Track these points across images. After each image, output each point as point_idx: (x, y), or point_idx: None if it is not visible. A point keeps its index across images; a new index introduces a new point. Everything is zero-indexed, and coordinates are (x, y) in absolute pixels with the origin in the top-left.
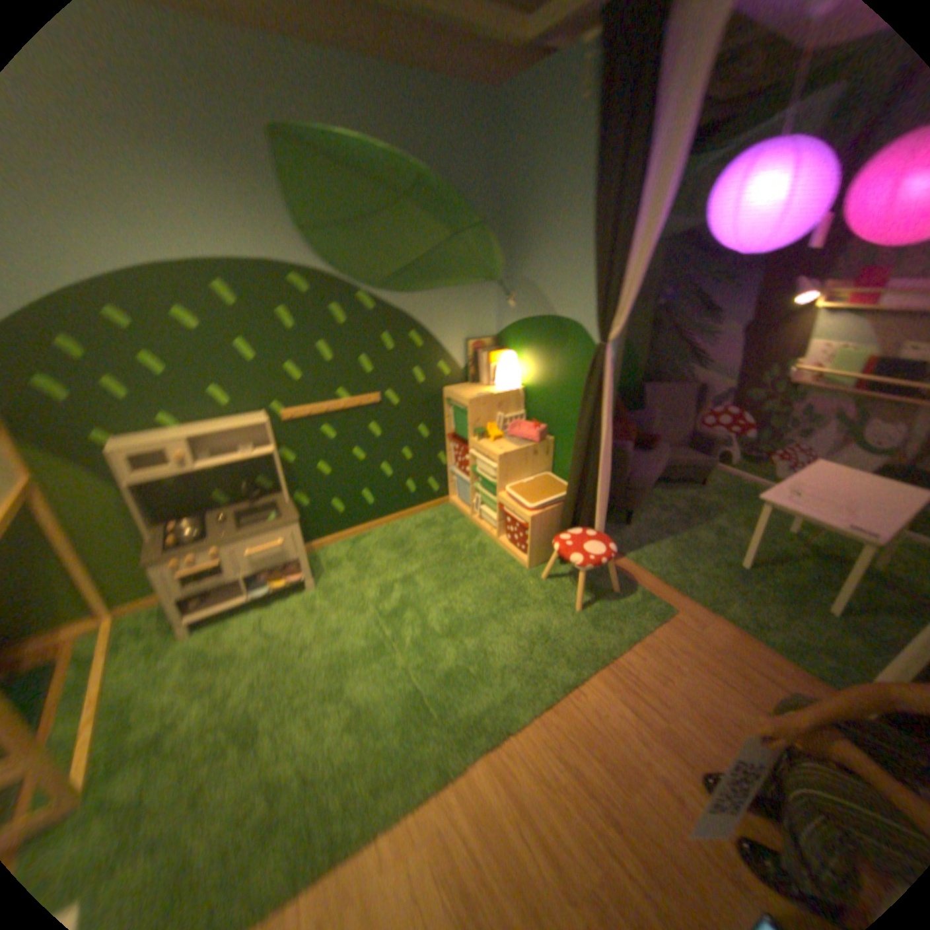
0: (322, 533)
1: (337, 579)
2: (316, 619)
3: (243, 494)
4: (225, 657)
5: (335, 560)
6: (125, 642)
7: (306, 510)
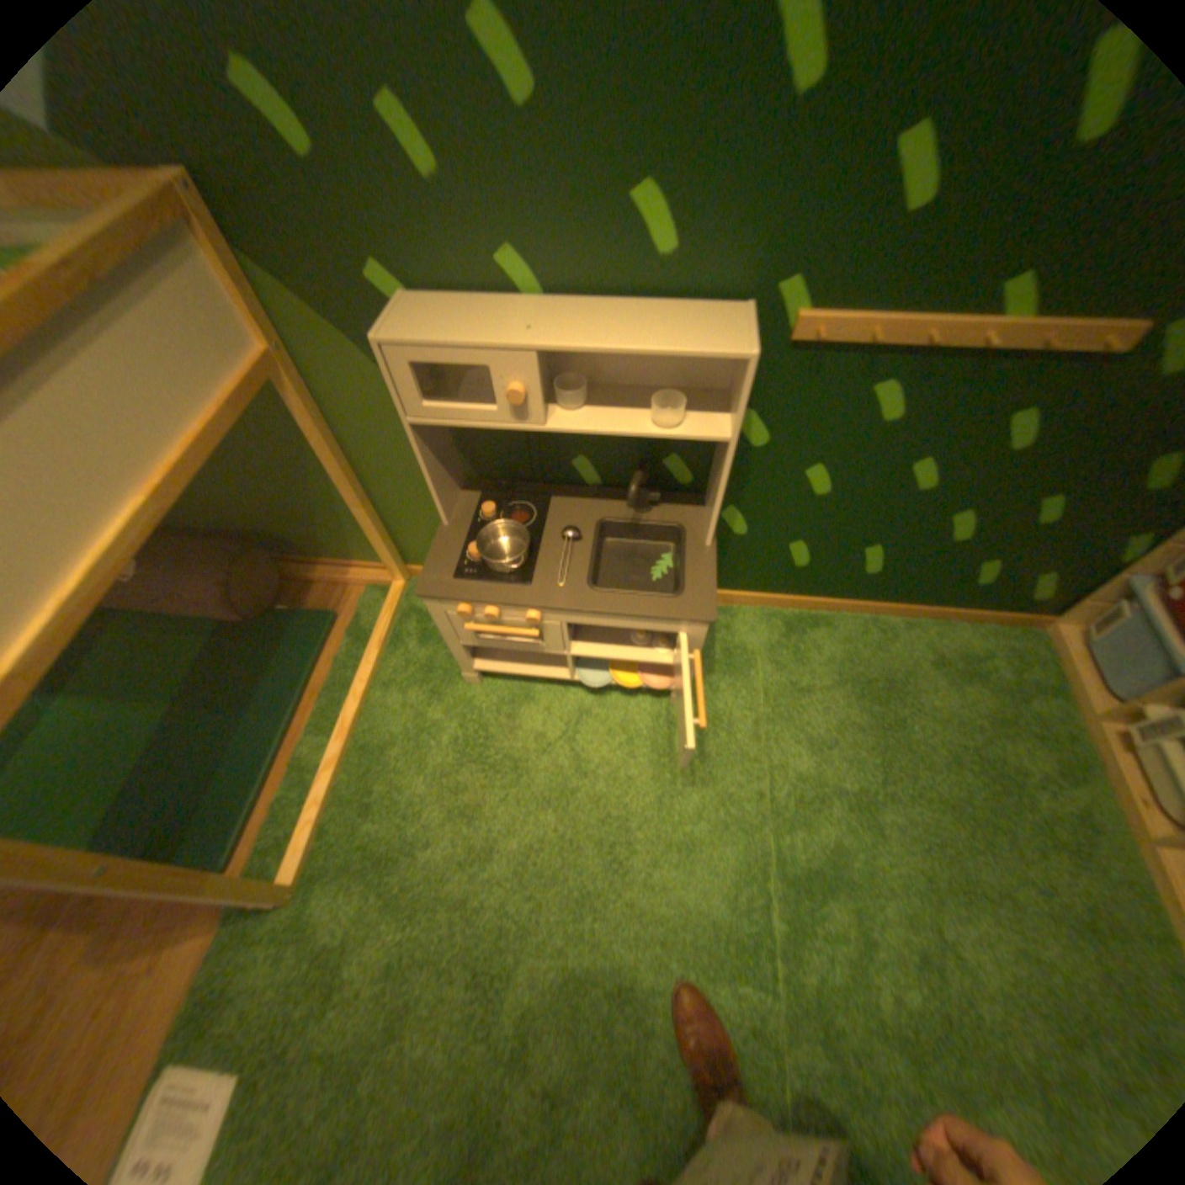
0: (744, 584)
1: (732, 701)
2: (666, 779)
3: (631, 498)
4: (513, 756)
5: (744, 650)
6: (412, 628)
7: (738, 540)
